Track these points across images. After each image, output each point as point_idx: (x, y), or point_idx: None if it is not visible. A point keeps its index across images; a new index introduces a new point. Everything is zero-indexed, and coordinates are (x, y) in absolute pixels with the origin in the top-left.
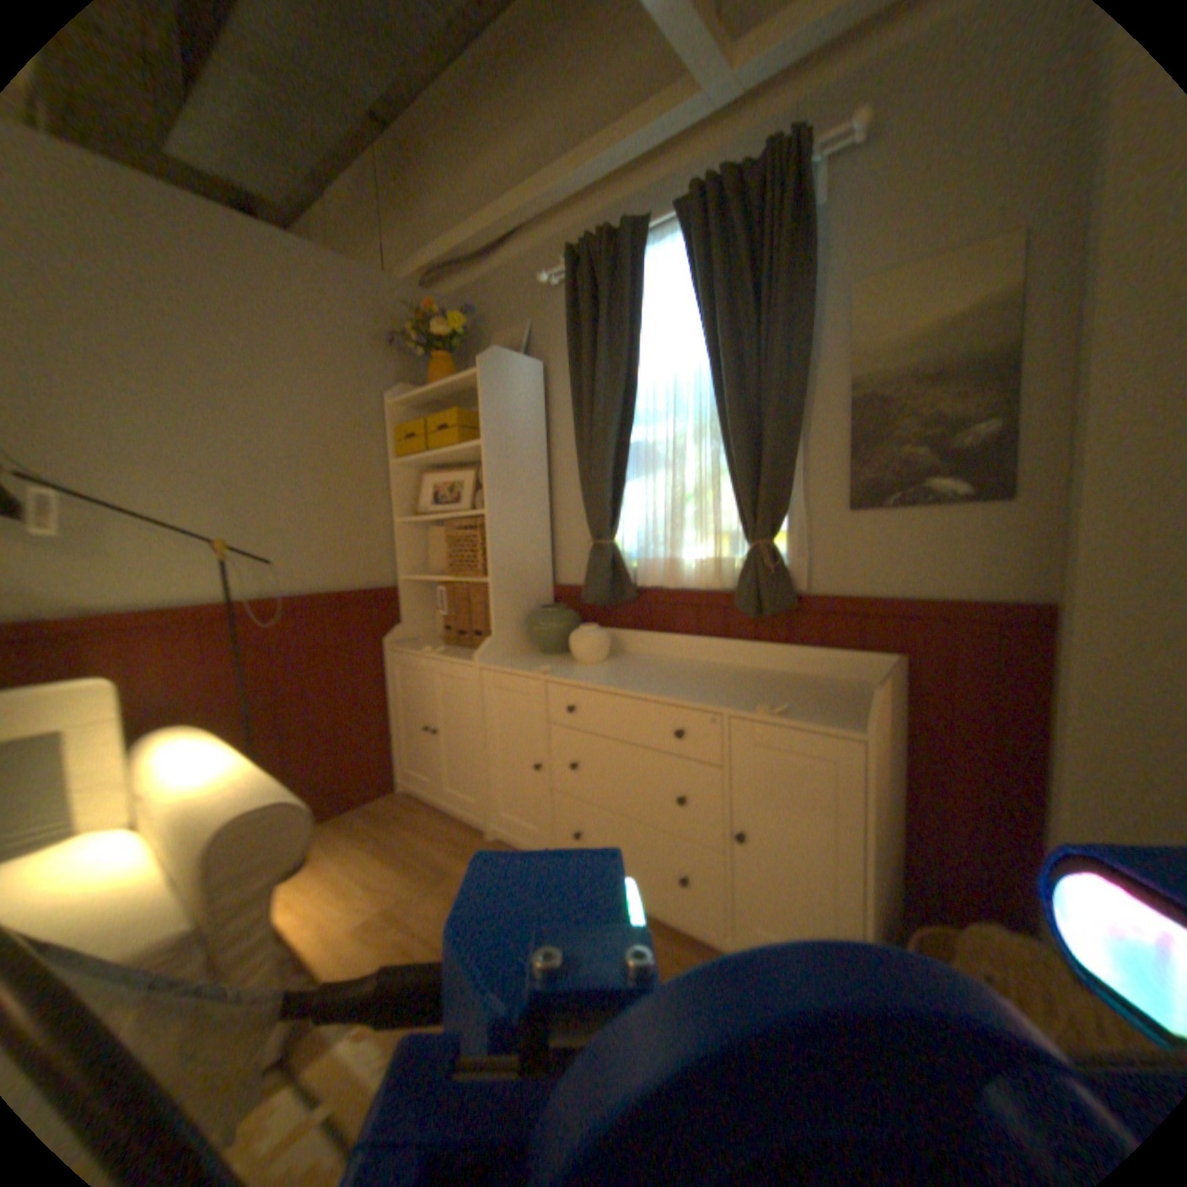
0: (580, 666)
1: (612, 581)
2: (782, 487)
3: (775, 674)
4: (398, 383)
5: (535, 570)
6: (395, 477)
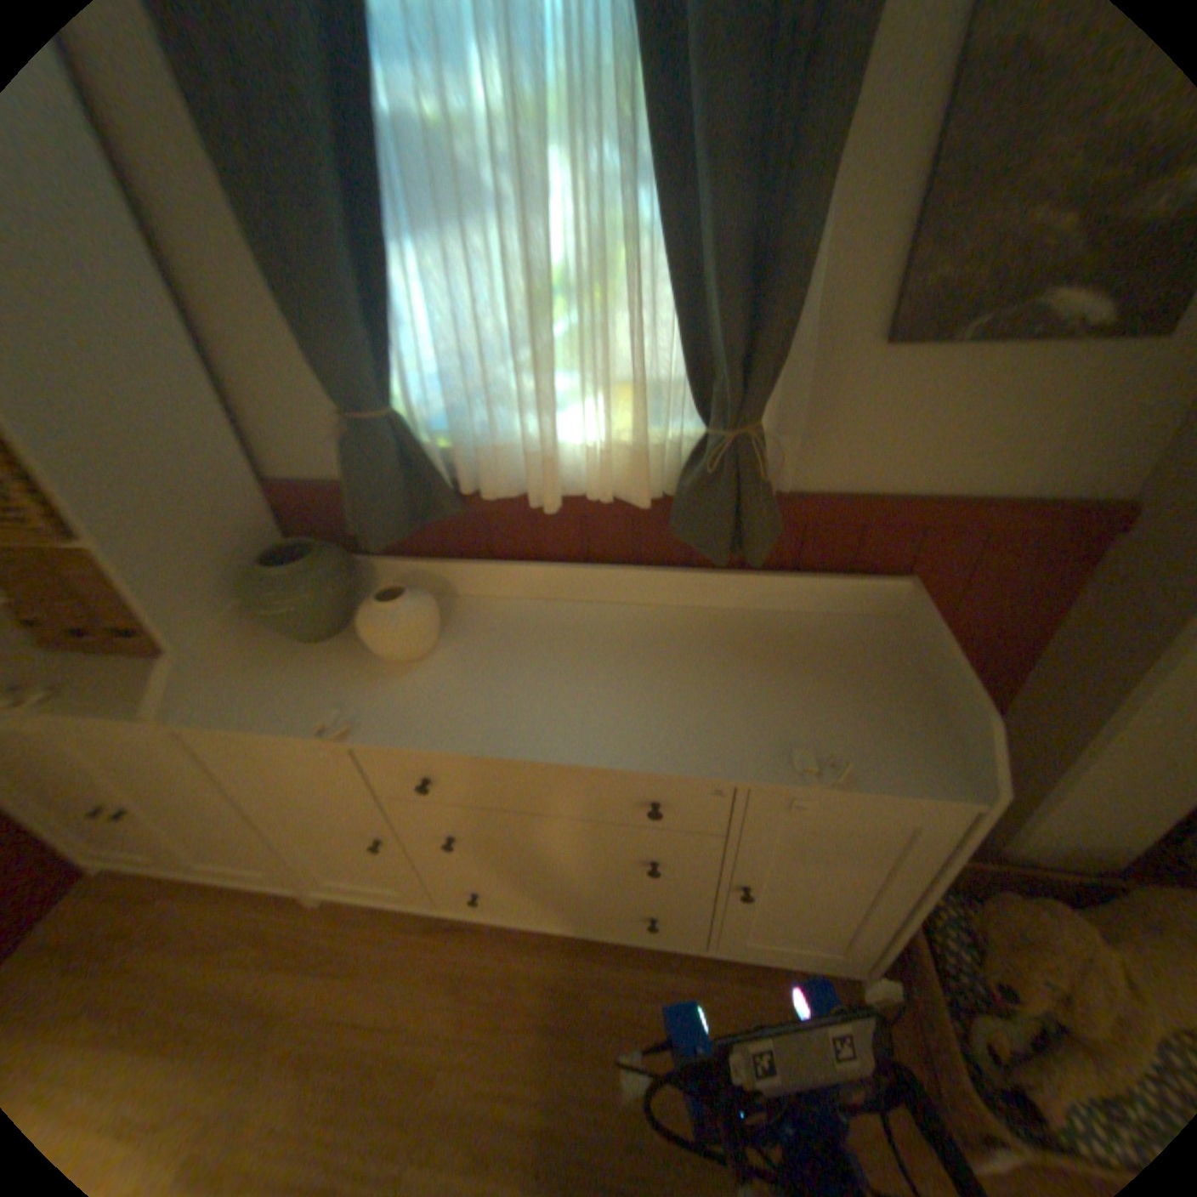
0: (400, 676)
1: (412, 493)
2: (798, 303)
3: (729, 622)
4: None
5: (209, 471)
6: None
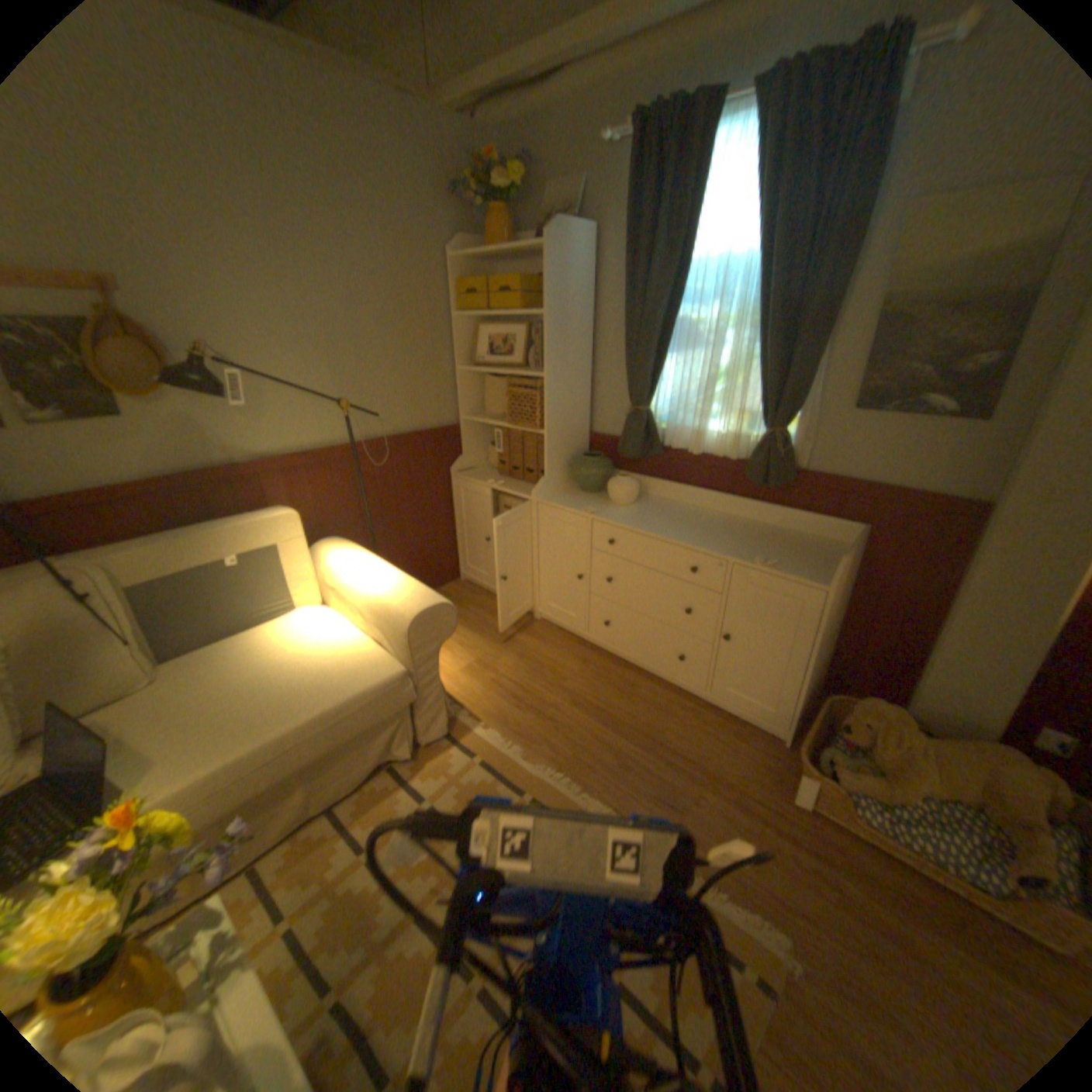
0: (614, 508)
1: (644, 441)
2: (802, 387)
3: (765, 528)
4: (456, 232)
5: (577, 422)
6: (457, 329)
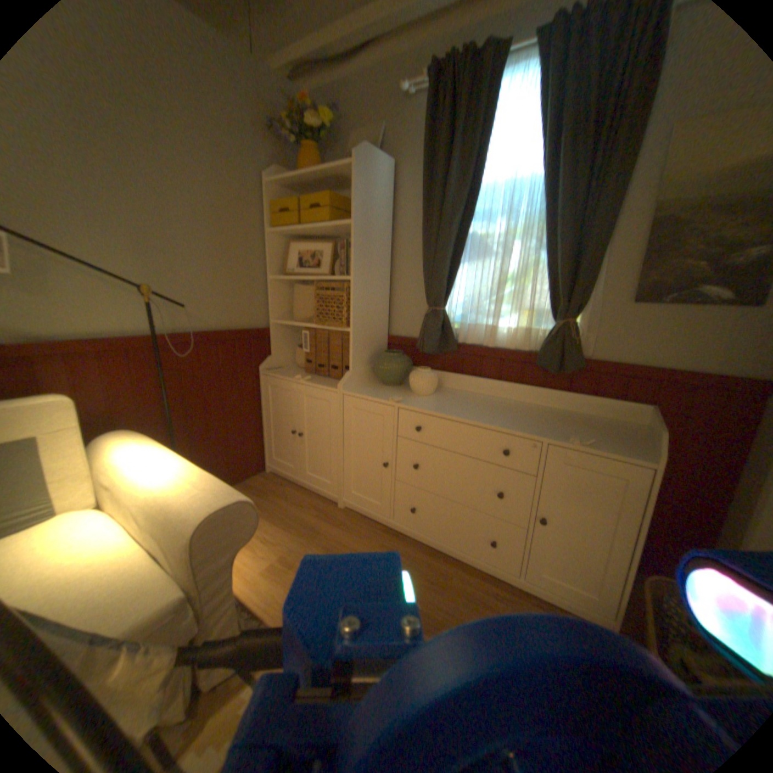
0: (417, 397)
1: (441, 337)
2: (591, 281)
3: (558, 411)
4: (272, 163)
5: (378, 323)
6: (269, 242)
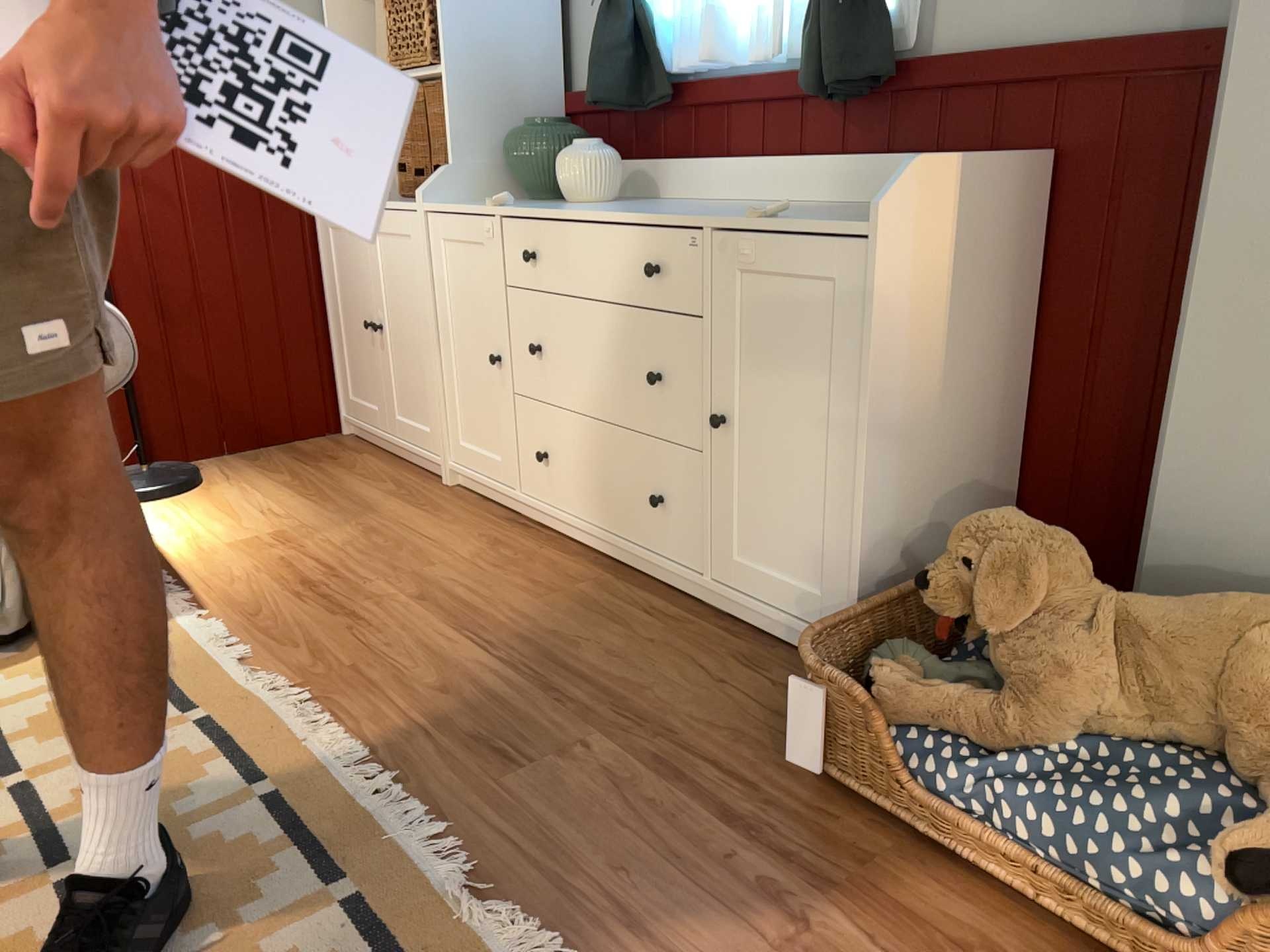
0: (561, 206)
1: (628, 68)
2: None
3: (846, 207)
4: None
5: (526, 65)
6: None
